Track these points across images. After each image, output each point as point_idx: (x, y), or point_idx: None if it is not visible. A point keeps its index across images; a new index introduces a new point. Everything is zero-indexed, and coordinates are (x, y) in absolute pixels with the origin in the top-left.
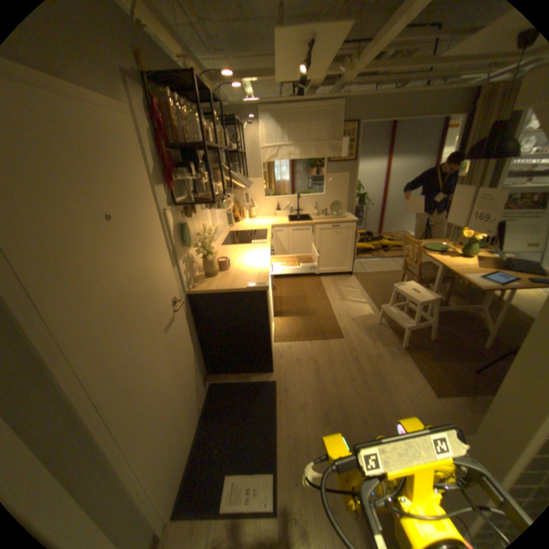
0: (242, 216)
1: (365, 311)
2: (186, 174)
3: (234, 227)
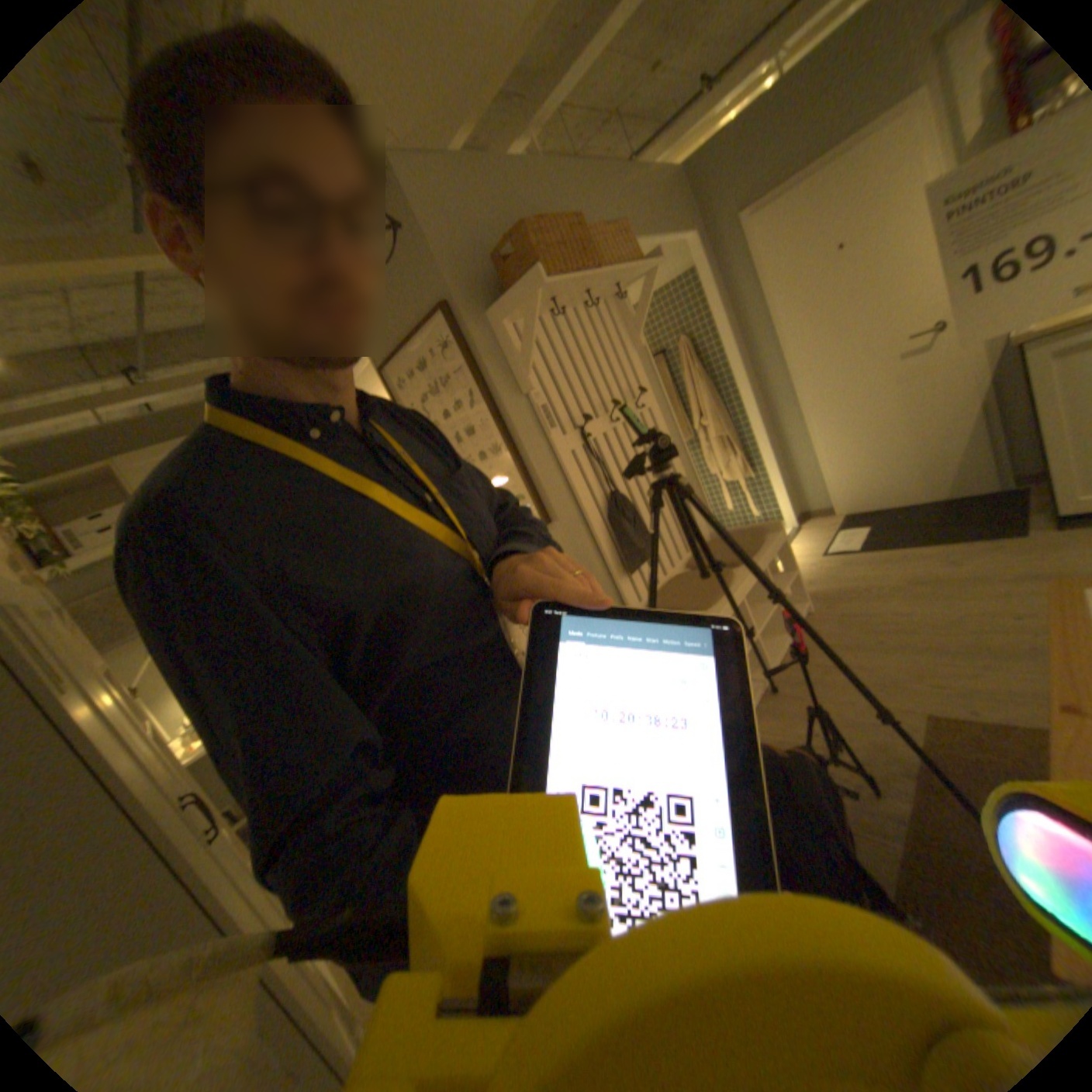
0: None
1: None
2: None
3: None
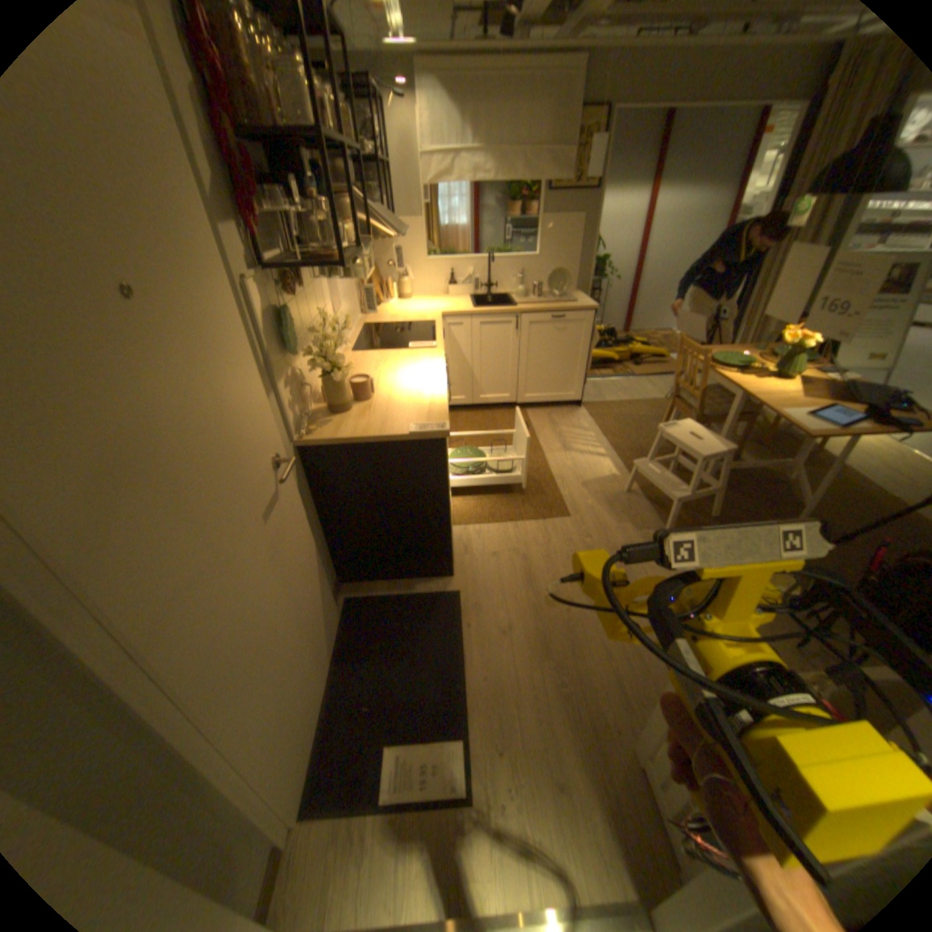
0: (384, 294)
1: (605, 470)
2: (281, 200)
3: (372, 316)
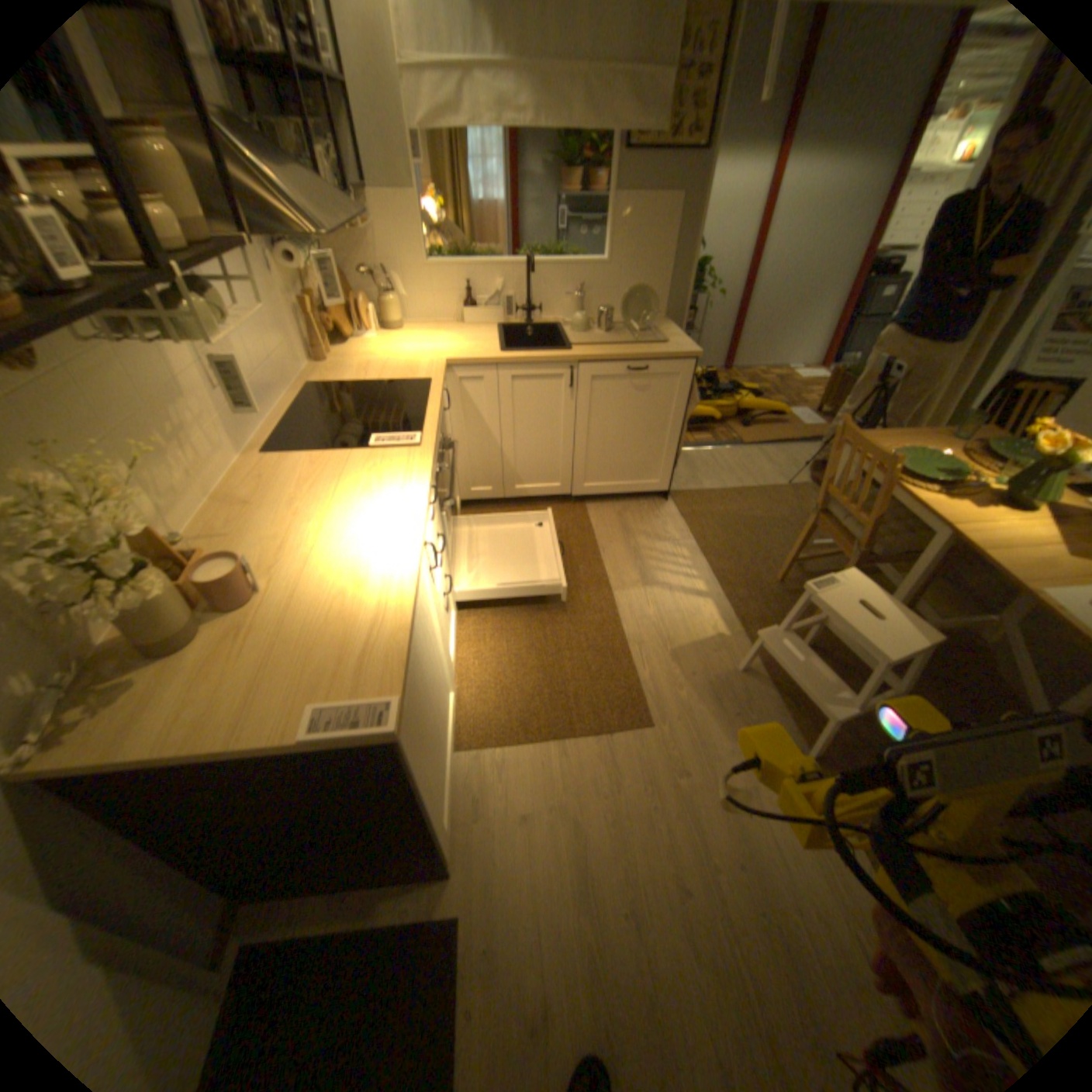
0: (359, 320)
1: (706, 623)
2: None
3: (327, 365)
